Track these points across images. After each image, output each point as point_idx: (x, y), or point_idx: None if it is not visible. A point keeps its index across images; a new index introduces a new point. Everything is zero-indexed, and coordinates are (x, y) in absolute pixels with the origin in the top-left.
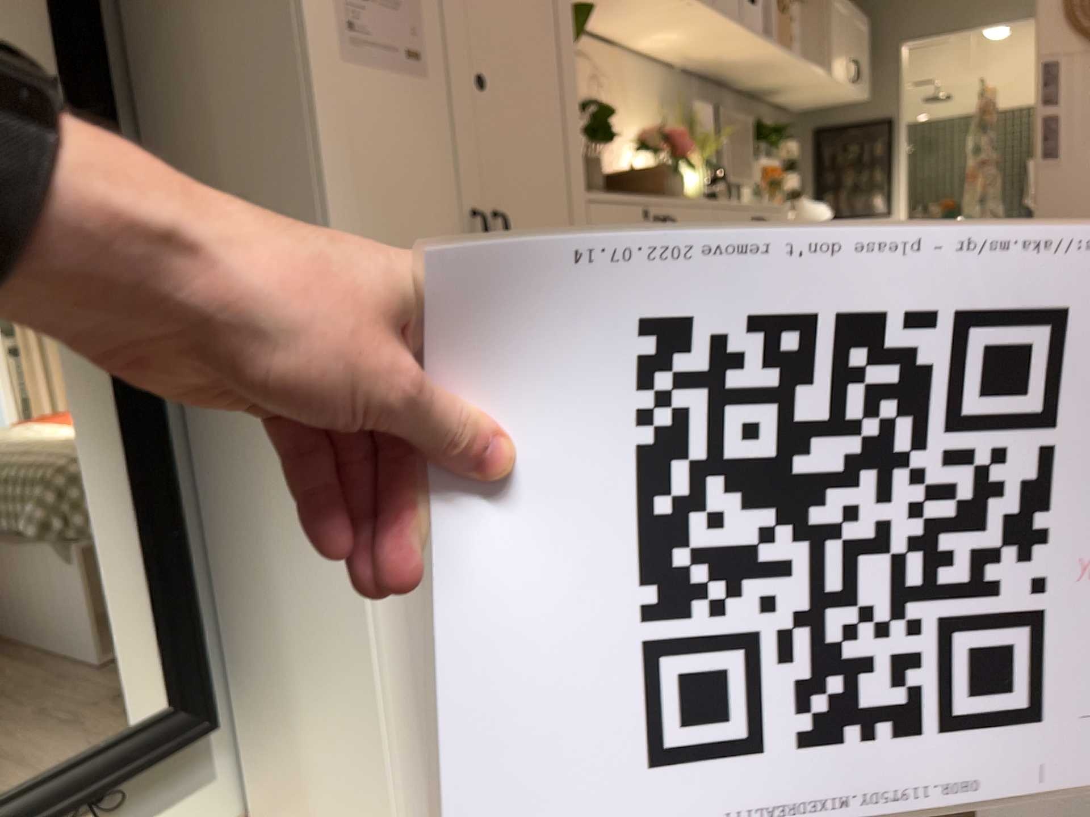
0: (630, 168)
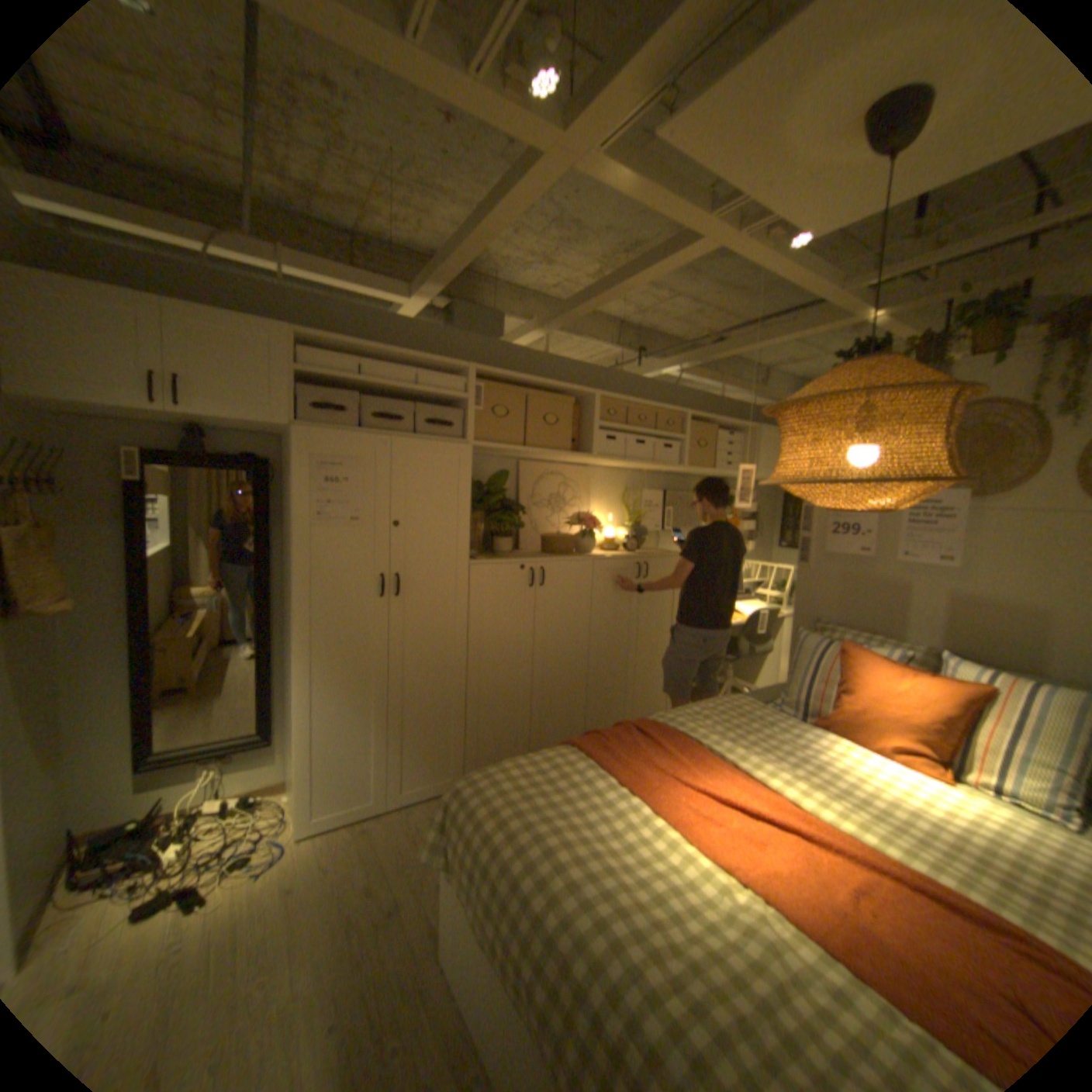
0: (554, 535)
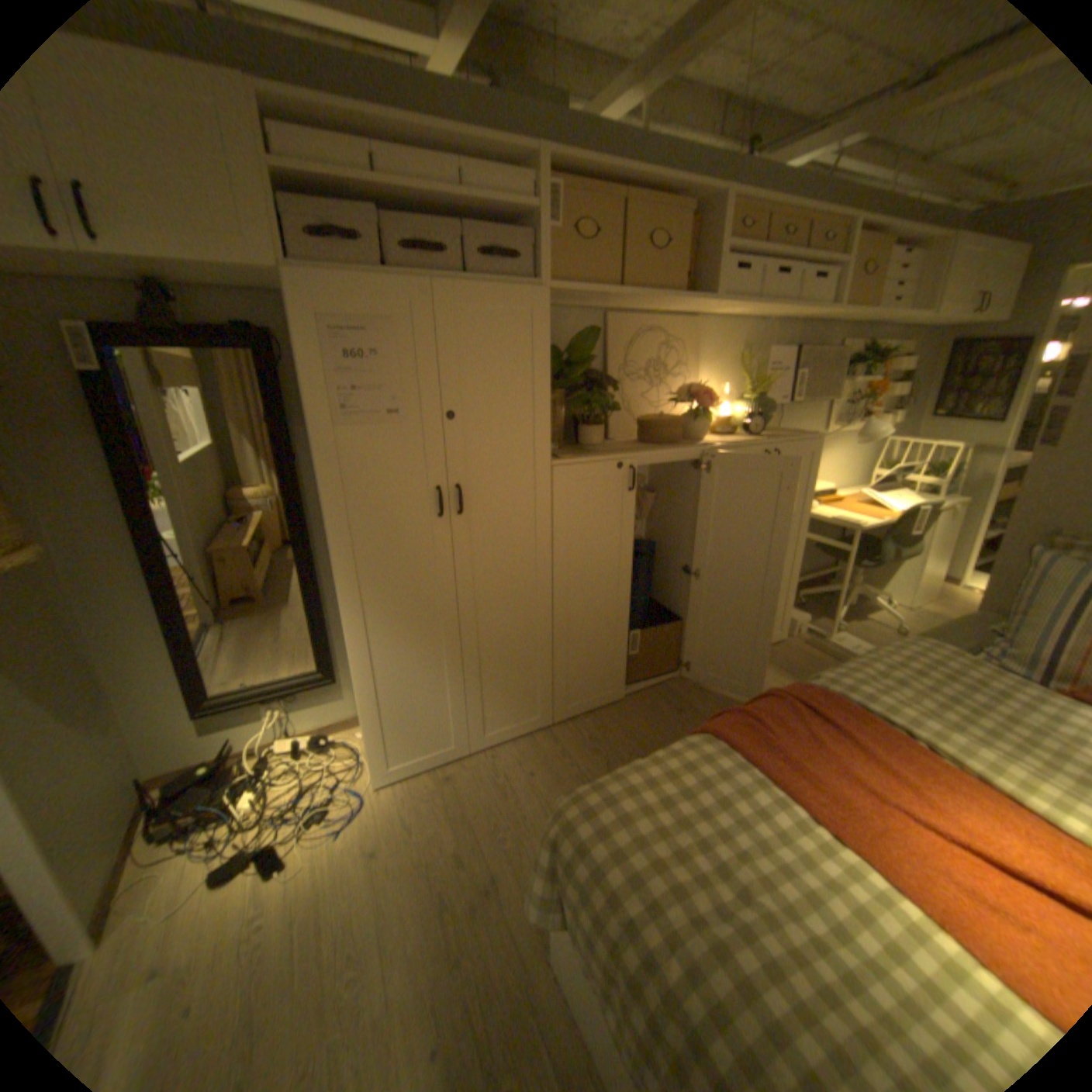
0: (656, 417)
